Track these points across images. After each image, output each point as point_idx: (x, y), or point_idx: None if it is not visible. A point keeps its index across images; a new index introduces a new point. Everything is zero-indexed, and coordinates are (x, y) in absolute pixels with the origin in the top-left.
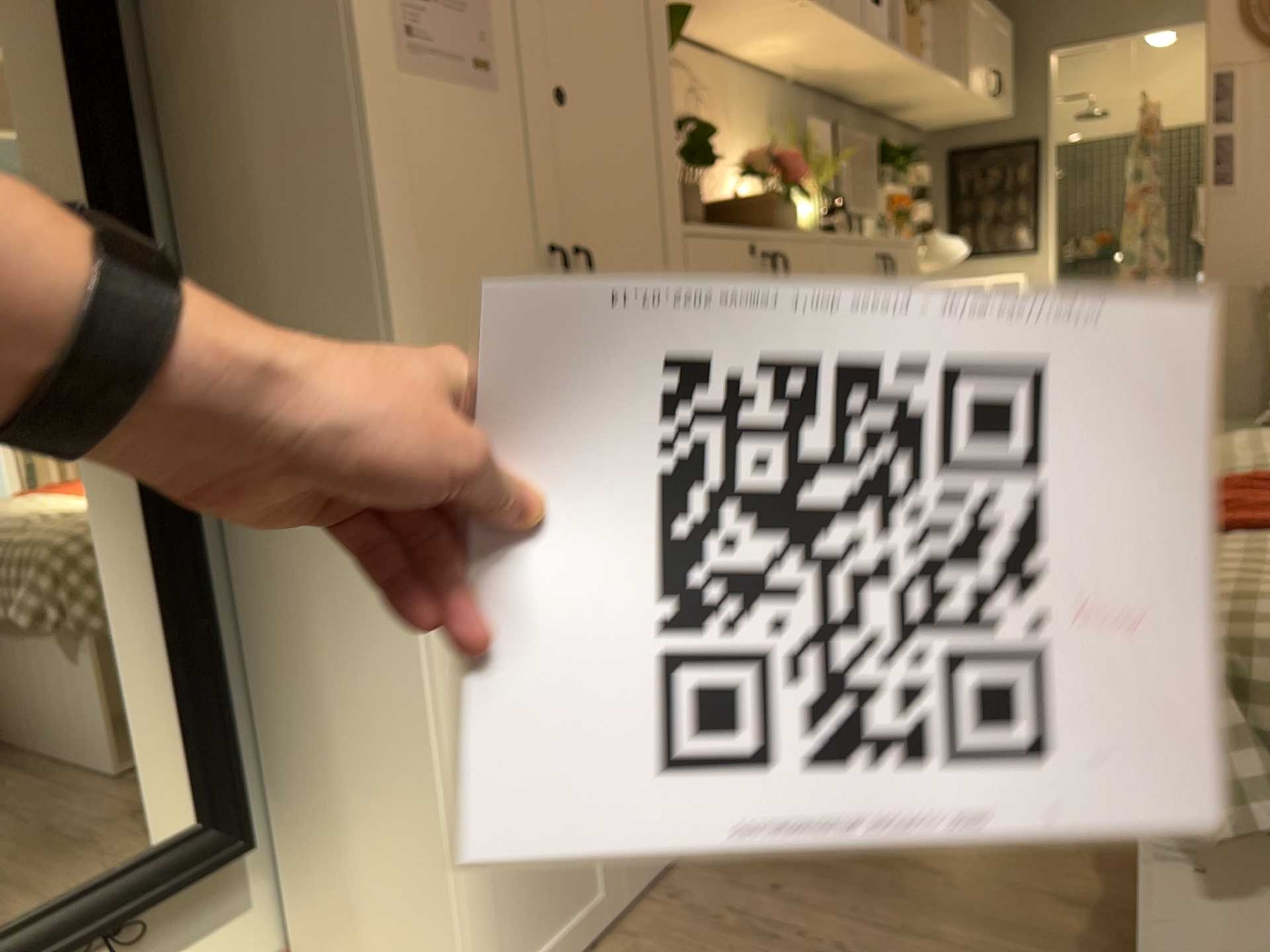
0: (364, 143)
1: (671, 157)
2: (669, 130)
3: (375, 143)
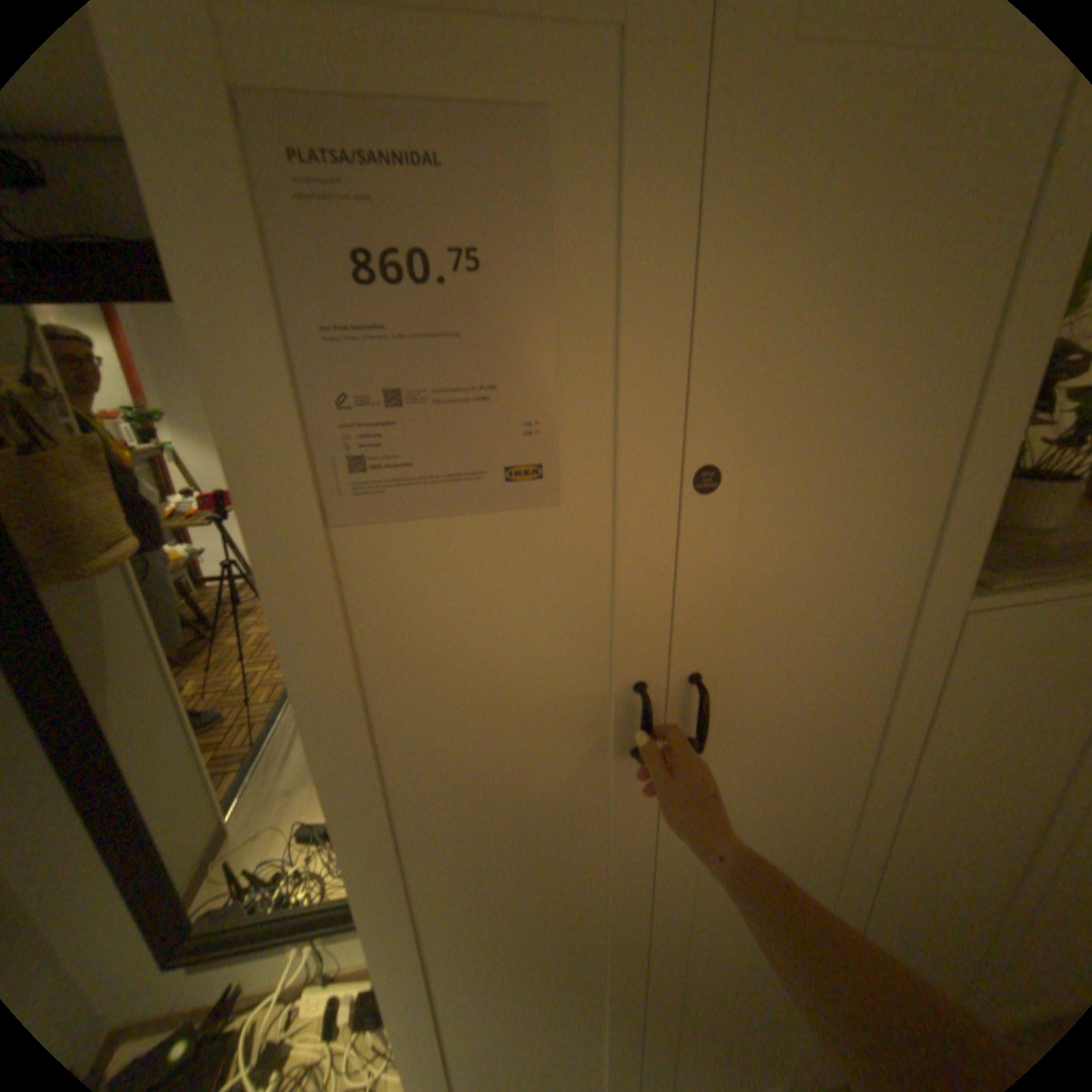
0: (279, 639)
1: (991, 504)
2: (1004, 461)
3: (303, 632)
